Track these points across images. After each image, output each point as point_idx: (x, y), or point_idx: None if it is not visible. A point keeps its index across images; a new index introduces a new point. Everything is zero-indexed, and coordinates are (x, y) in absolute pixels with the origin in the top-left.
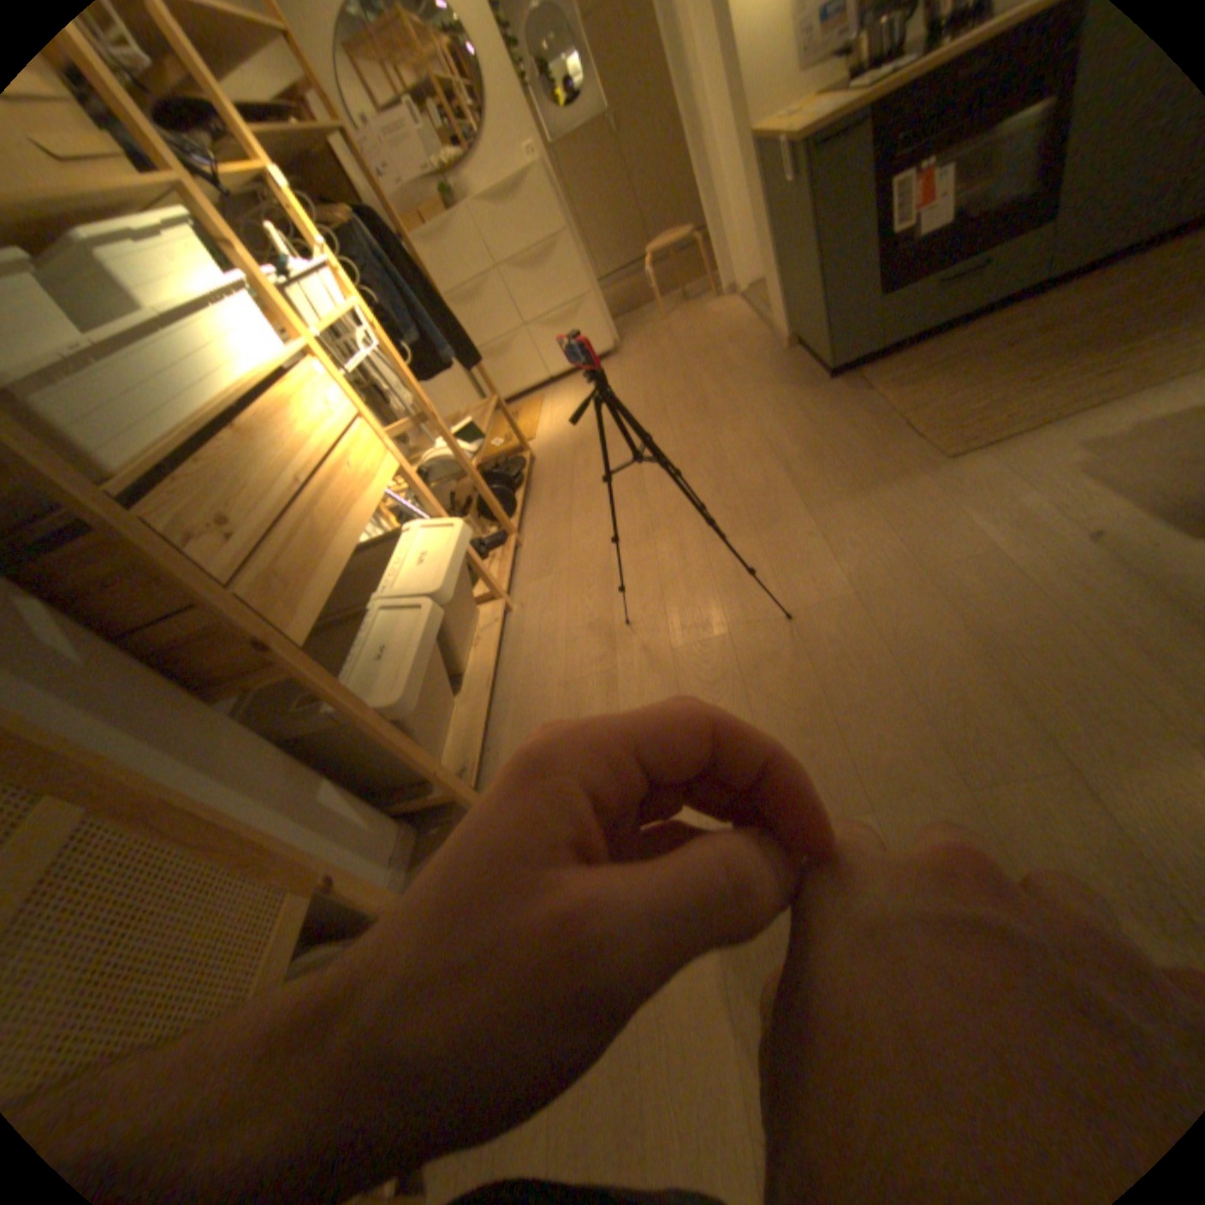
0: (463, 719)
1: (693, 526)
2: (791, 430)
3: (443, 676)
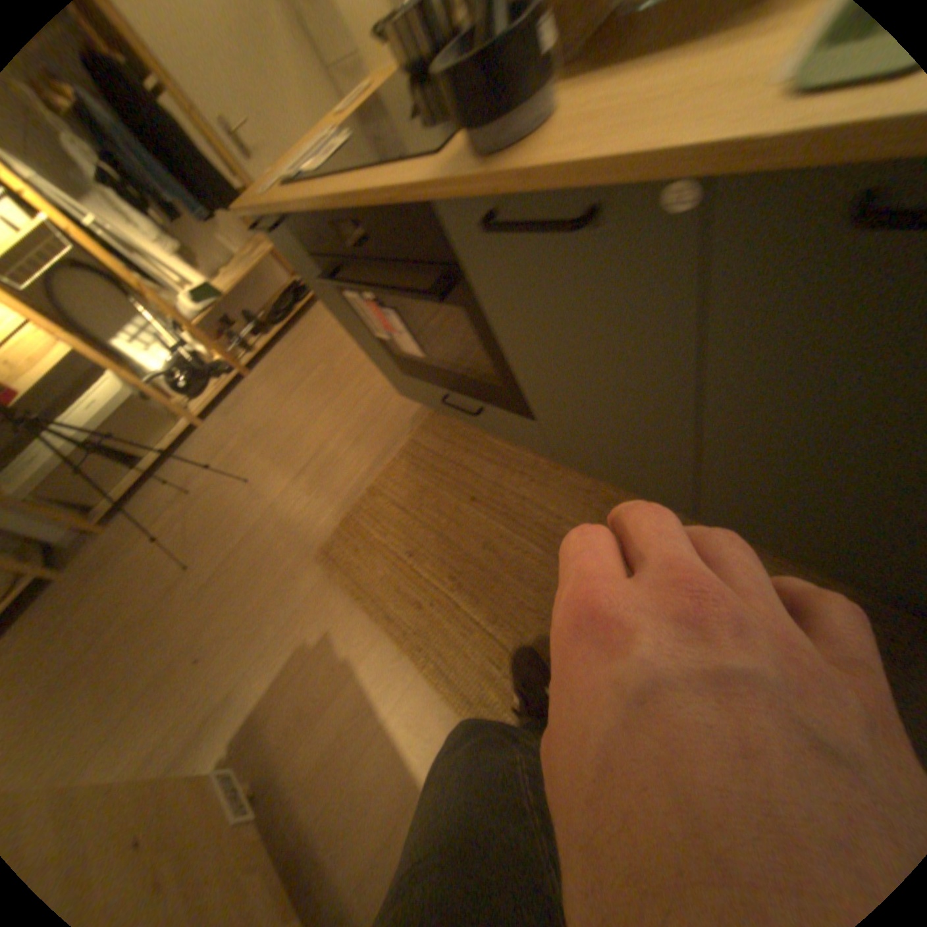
0: (115, 489)
1: (254, 458)
2: (352, 428)
3: (106, 466)
